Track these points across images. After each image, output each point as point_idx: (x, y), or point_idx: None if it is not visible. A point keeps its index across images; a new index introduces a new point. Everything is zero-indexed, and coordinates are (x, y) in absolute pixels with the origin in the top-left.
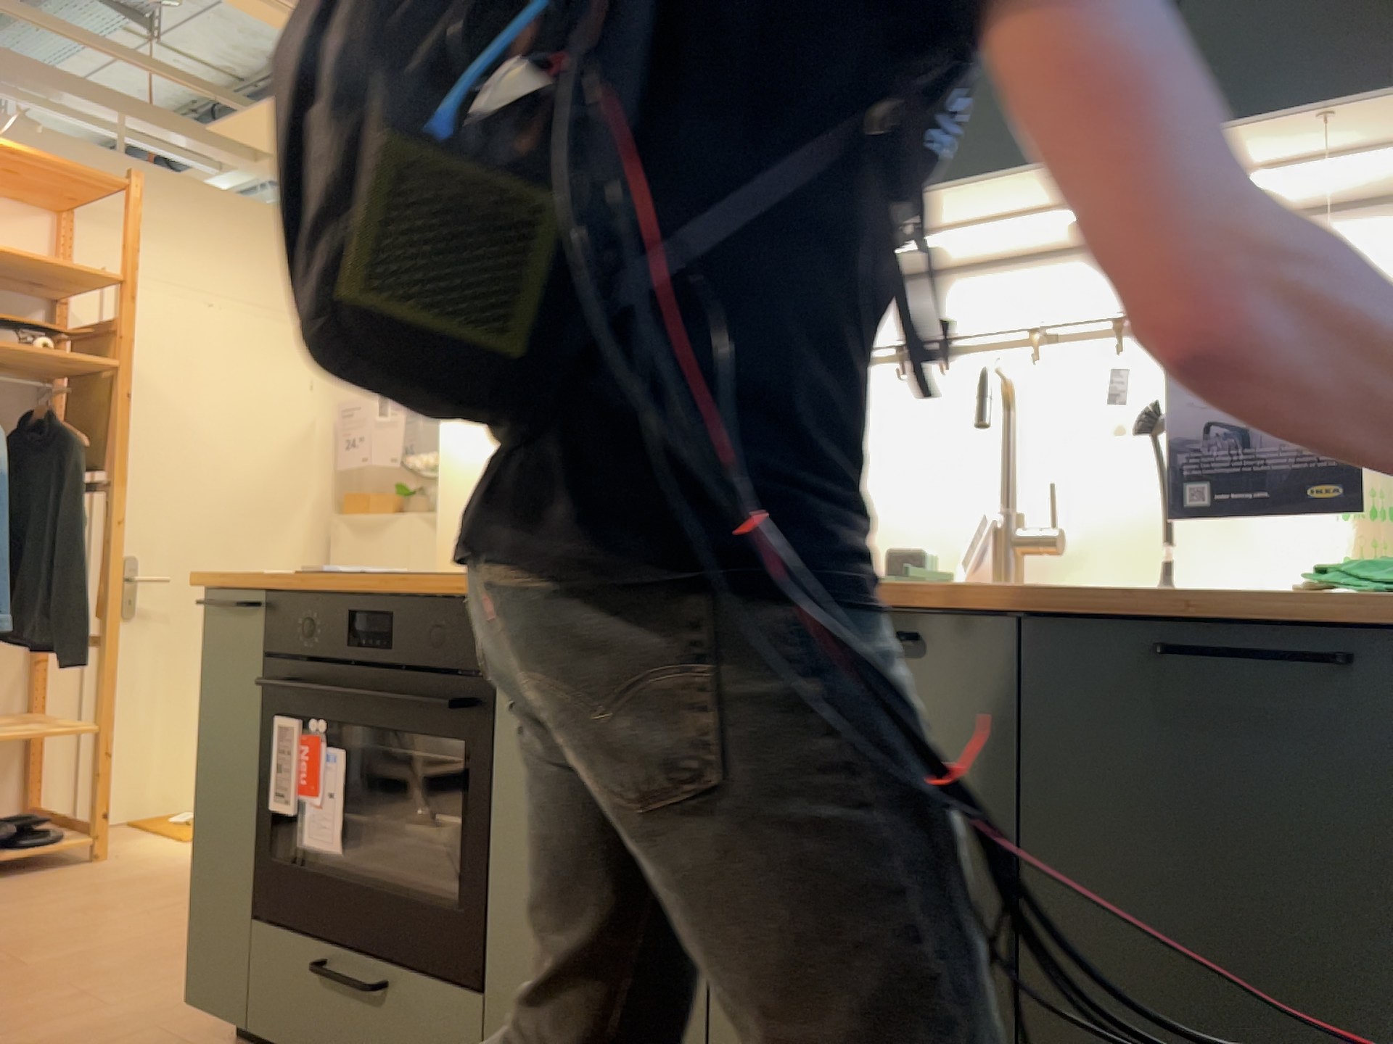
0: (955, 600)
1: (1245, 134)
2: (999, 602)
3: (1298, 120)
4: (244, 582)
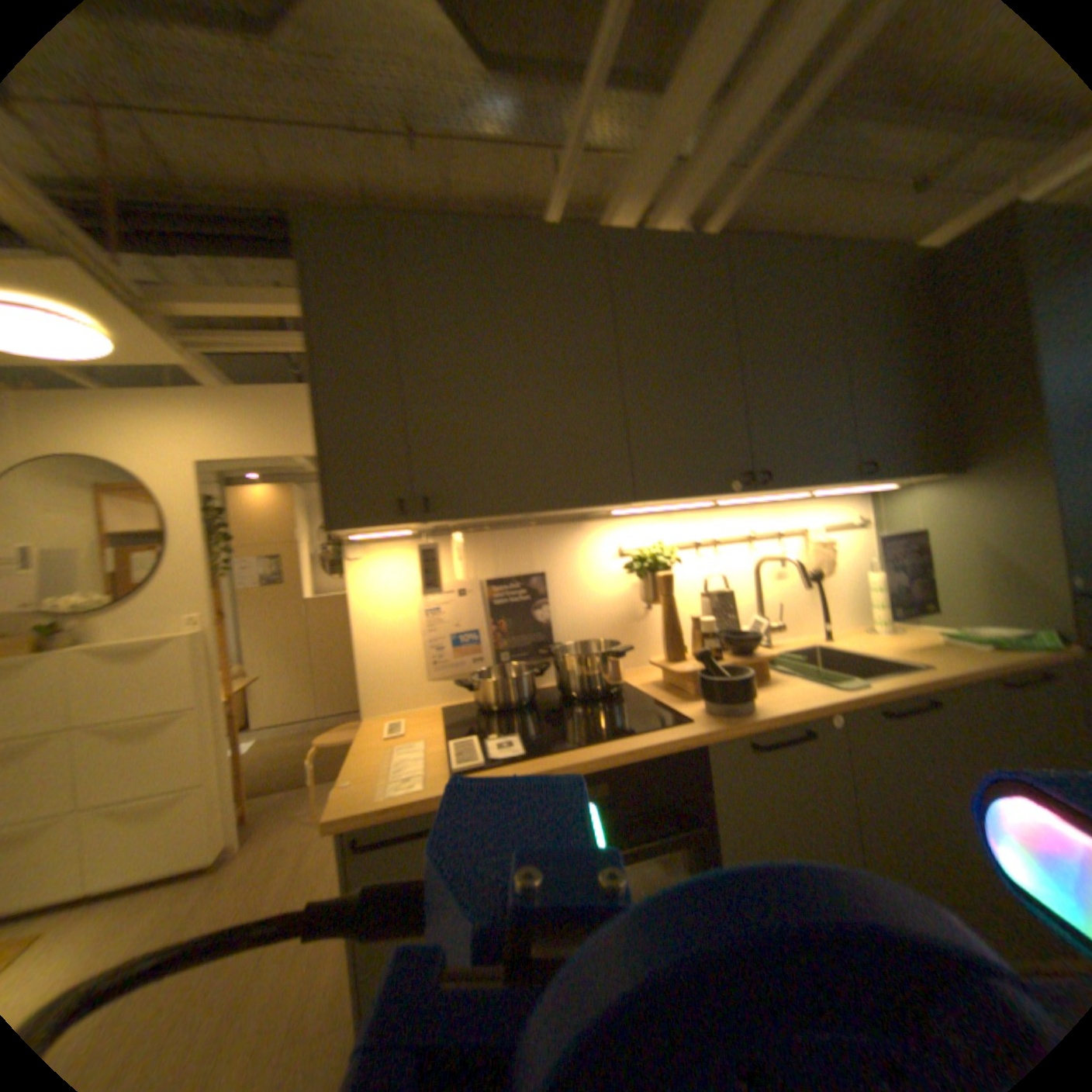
0: (946, 683)
1: (893, 480)
2: (961, 680)
3: (911, 478)
4: (416, 807)
